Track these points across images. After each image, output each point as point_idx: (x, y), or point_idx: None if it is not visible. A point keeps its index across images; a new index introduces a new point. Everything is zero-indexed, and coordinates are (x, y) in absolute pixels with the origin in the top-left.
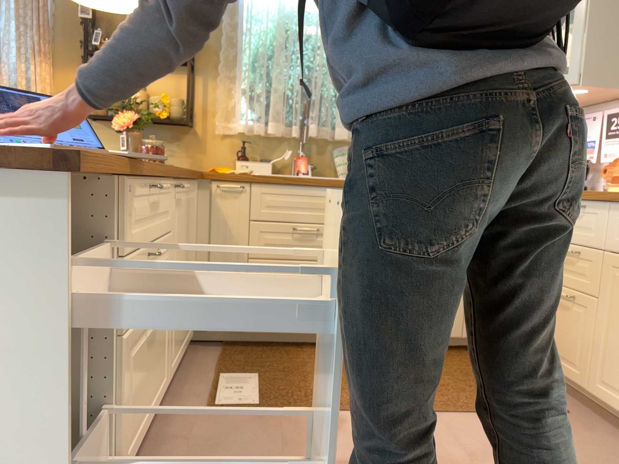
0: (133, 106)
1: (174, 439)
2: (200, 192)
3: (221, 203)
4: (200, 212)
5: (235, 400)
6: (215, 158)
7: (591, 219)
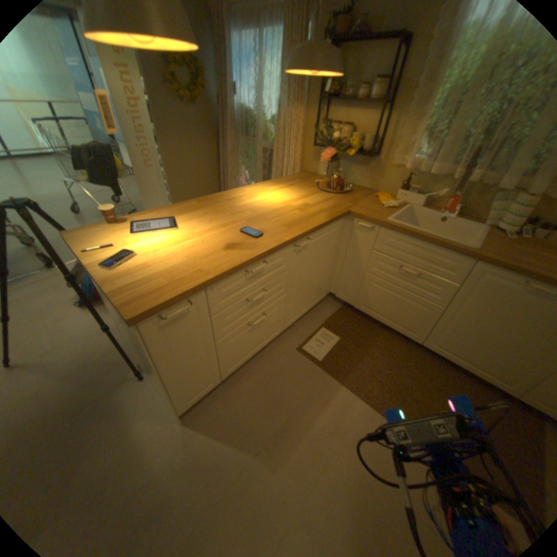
0: (335, 144)
1: (273, 359)
2: (348, 223)
3: (358, 234)
4: (345, 234)
5: (314, 351)
6: (387, 182)
7: None
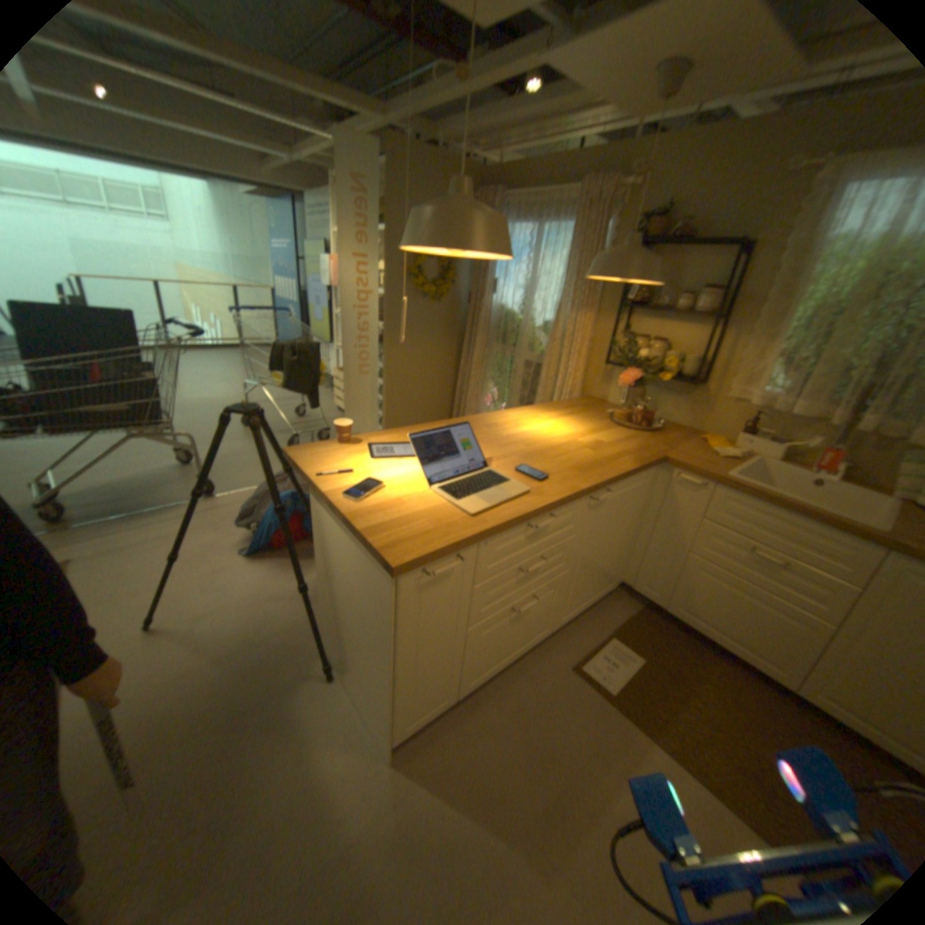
0: (641, 364)
1: (534, 680)
2: (662, 474)
3: (679, 492)
4: (657, 491)
5: (602, 678)
6: (720, 421)
7: None
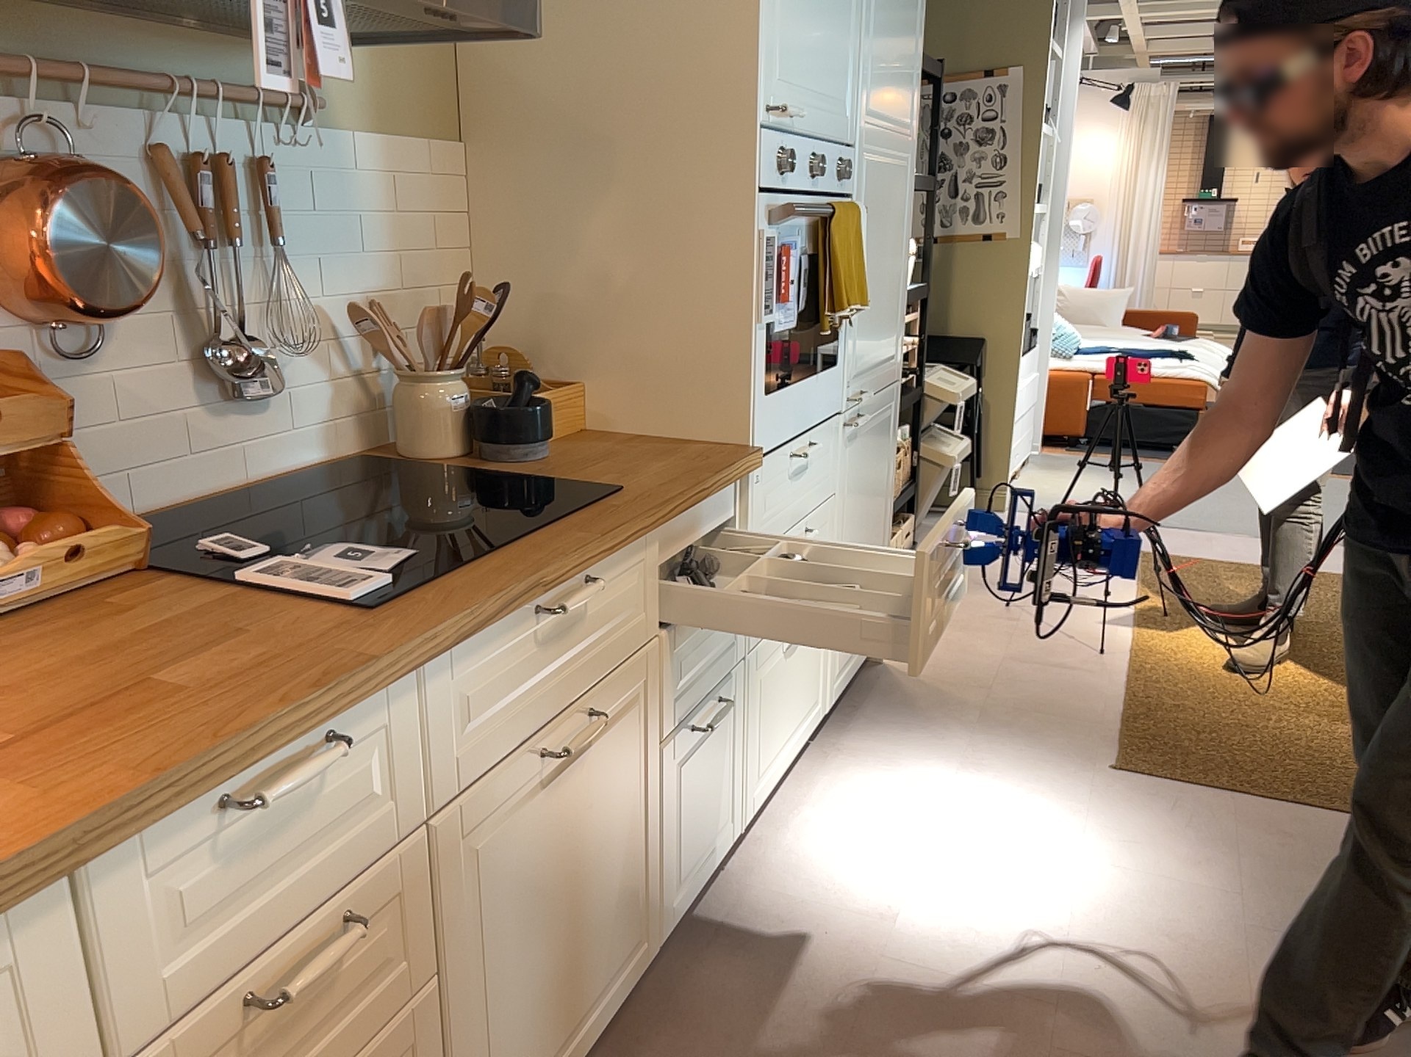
0: None
1: None
2: None
3: None
4: None
5: None
6: None
7: (366, 761)
